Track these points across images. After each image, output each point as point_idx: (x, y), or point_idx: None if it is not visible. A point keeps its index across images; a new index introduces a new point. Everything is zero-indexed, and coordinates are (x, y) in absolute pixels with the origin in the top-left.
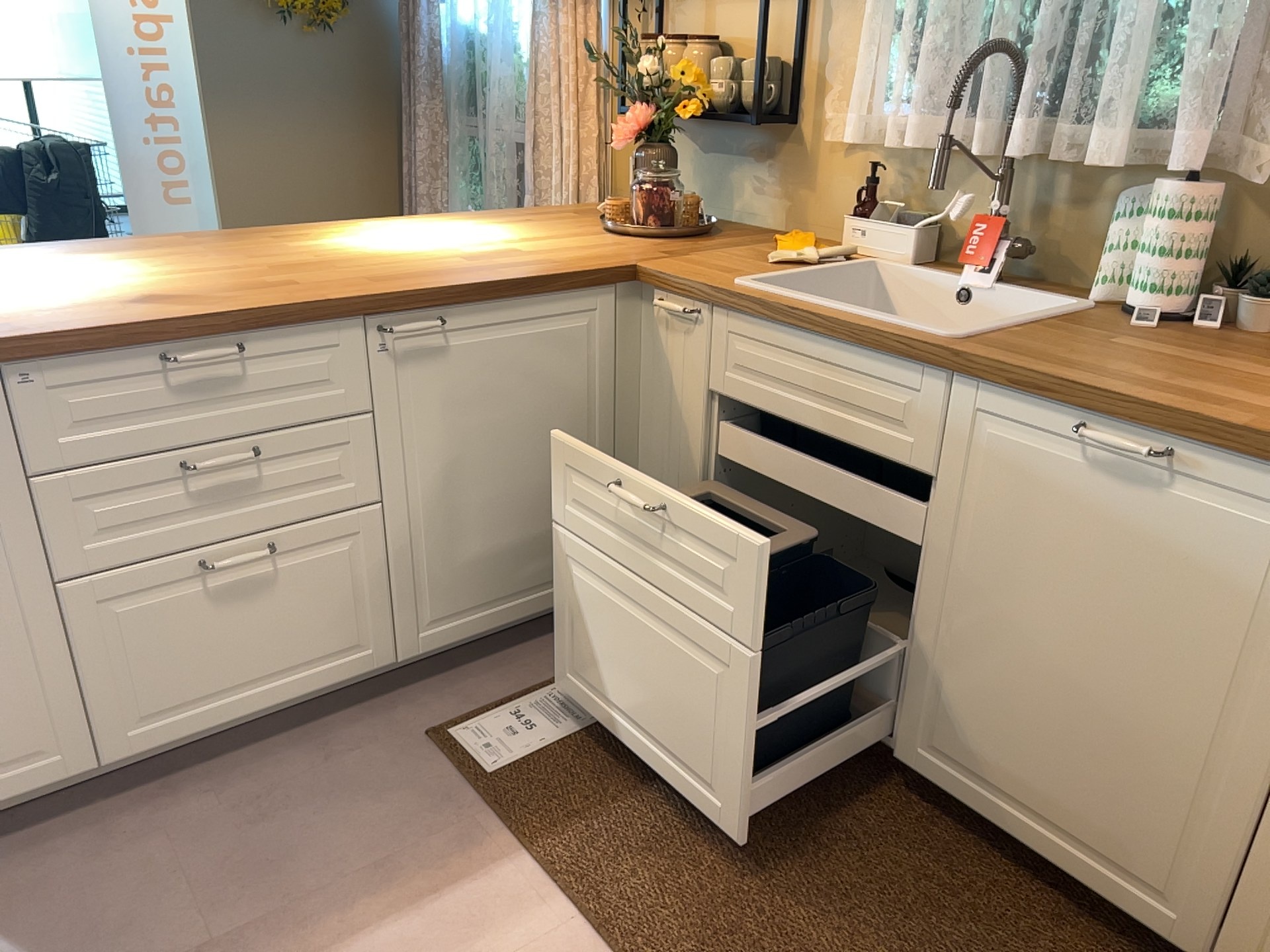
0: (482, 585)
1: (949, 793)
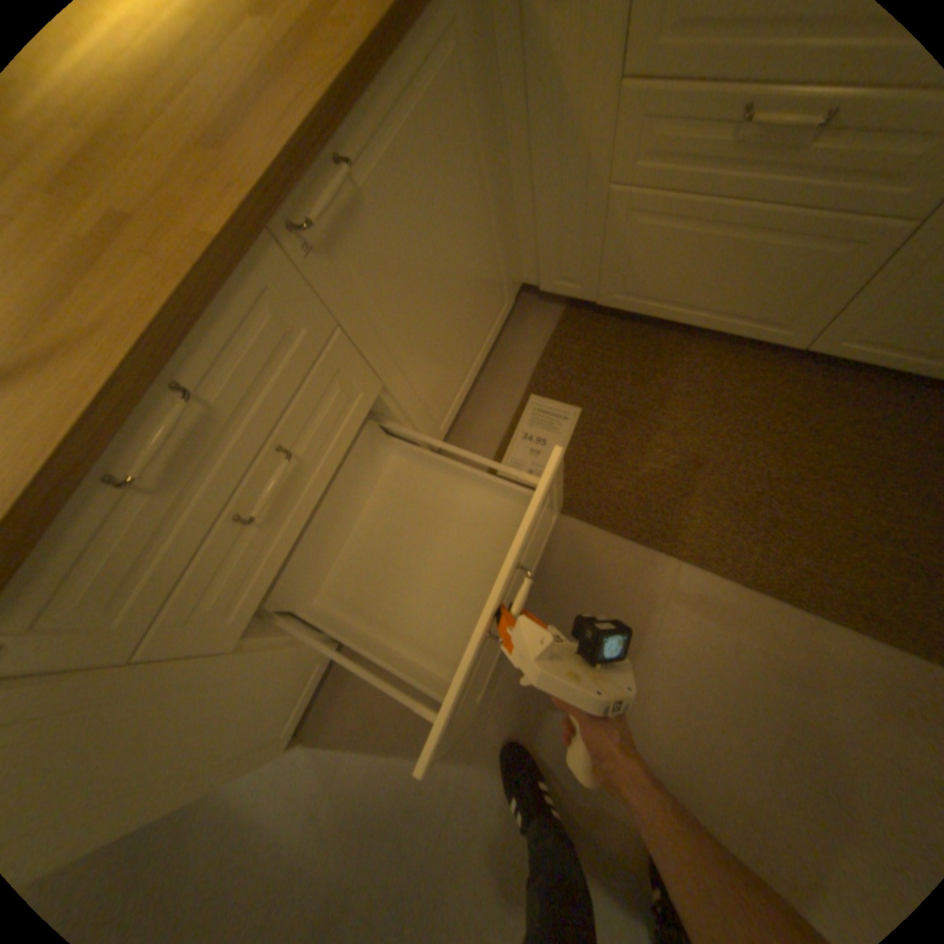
0: (458, 371)
1: (864, 361)
